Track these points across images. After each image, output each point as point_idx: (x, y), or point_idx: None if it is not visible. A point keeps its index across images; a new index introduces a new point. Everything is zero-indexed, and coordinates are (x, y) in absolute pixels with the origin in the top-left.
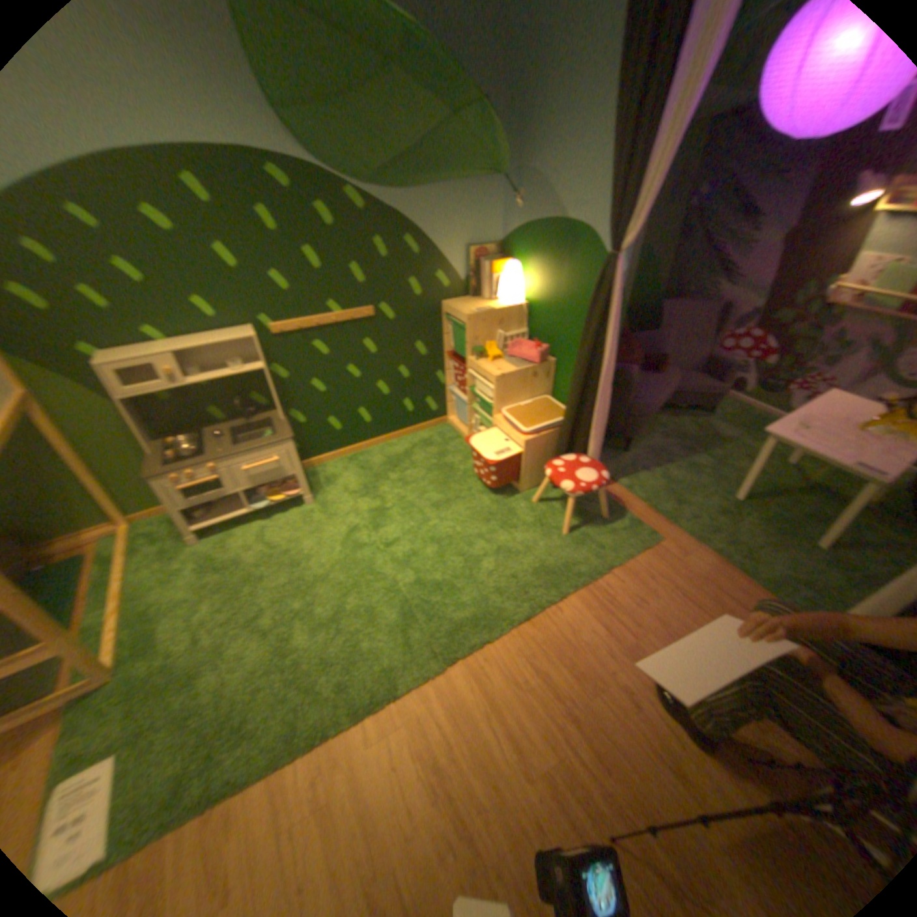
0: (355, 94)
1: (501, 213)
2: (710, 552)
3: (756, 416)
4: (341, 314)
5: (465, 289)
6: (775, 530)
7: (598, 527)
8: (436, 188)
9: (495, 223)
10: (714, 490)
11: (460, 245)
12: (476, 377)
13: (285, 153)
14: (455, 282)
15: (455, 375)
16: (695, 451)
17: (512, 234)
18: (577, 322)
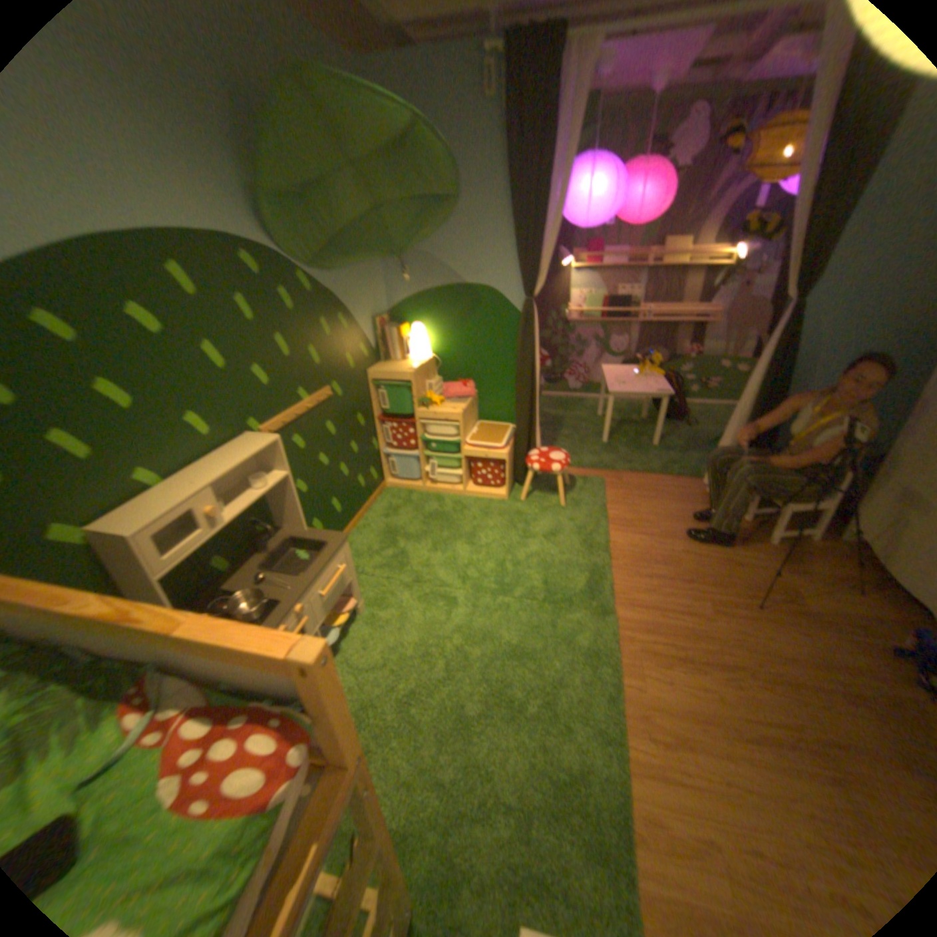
0: (313, 186)
1: (384, 287)
2: (625, 472)
3: (555, 400)
4: (310, 399)
5: (375, 355)
6: (631, 447)
7: (570, 491)
8: (349, 269)
9: (381, 296)
10: (589, 443)
11: (367, 317)
12: (430, 423)
13: (252, 239)
14: (369, 350)
15: (397, 432)
16: (555, 429)
17: (401, 302)
18: (491, 356)
